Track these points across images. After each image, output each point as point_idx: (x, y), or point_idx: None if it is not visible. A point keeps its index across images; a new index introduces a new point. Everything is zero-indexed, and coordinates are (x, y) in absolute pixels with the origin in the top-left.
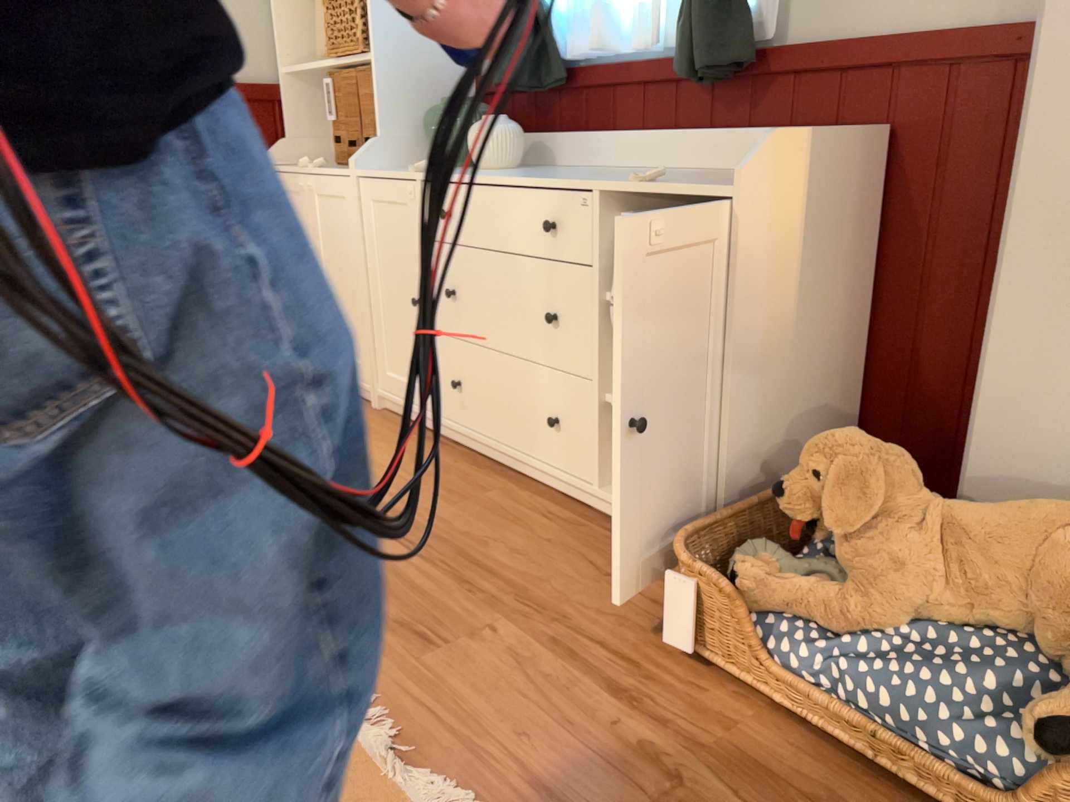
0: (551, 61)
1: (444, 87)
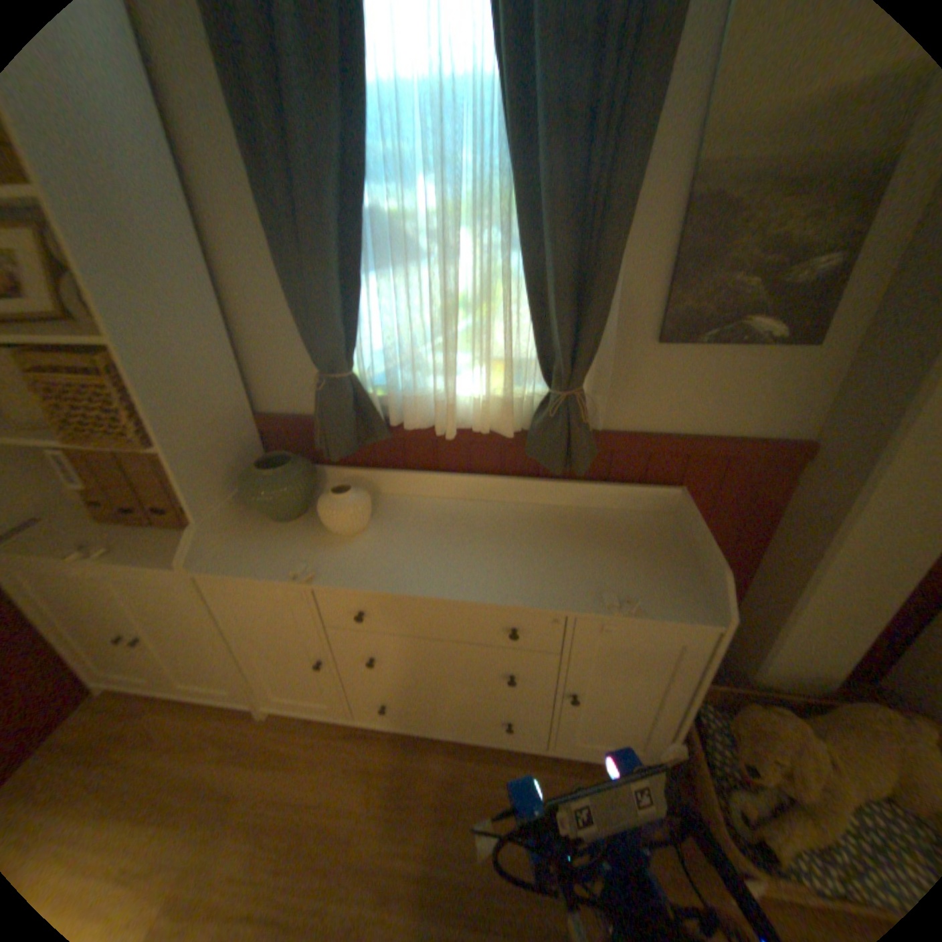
0: (374, 420)
1: (236, 436)
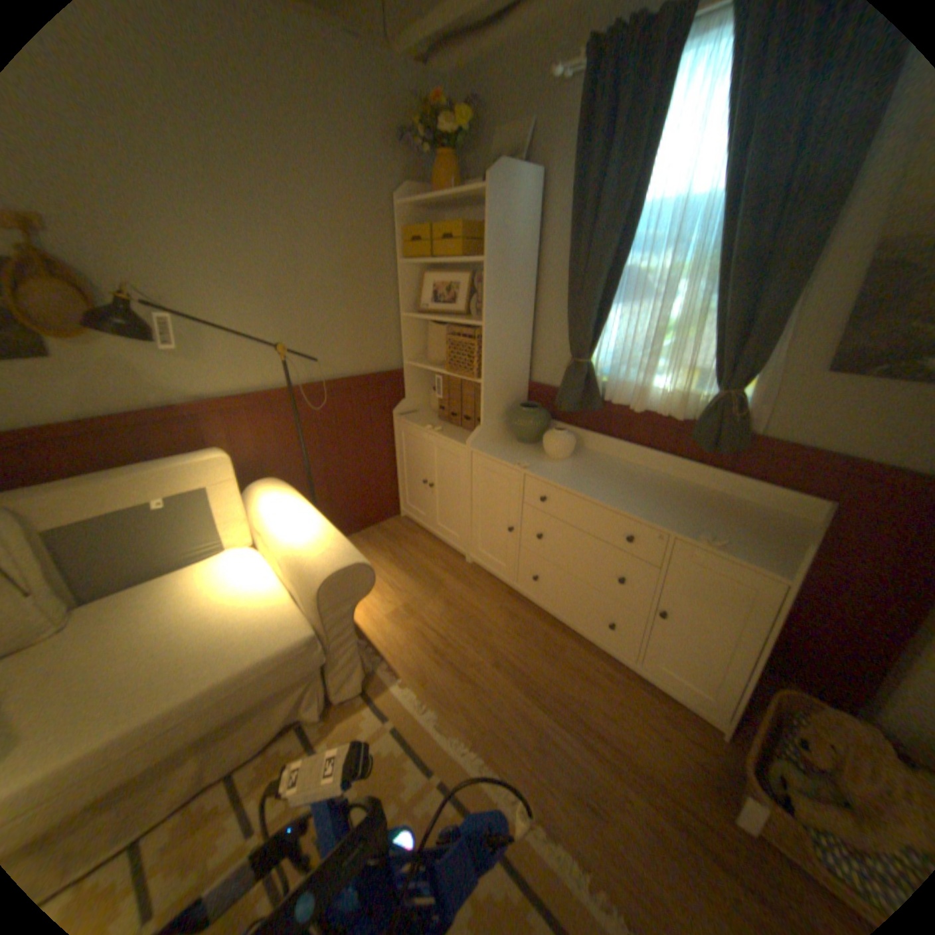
0: (594, 396)
1: (515, 390)
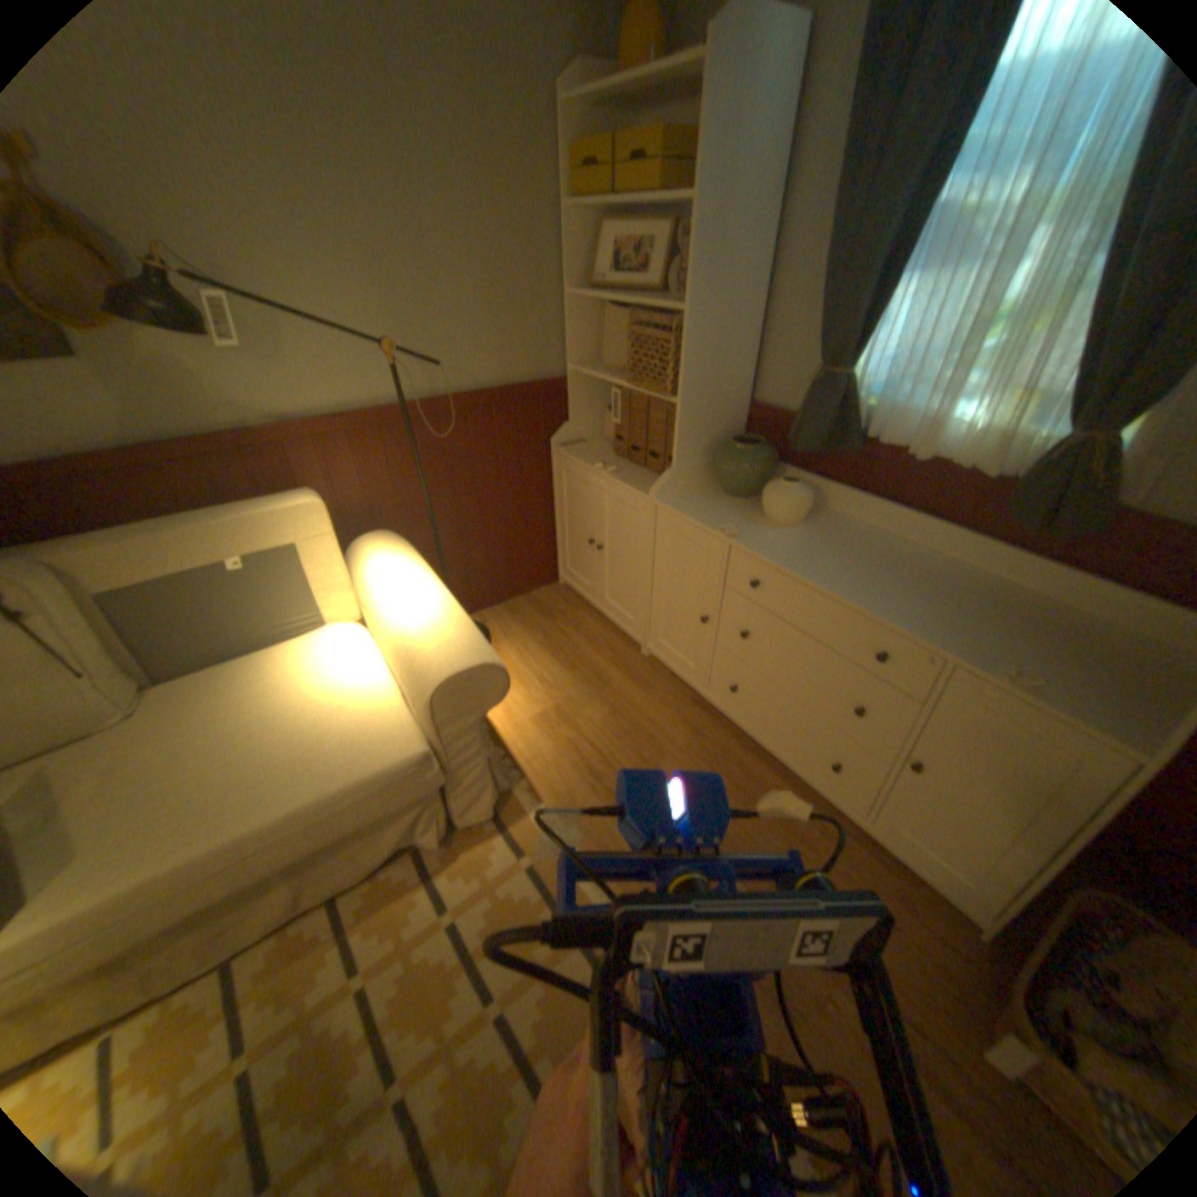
0: (851, 428)
1: (728, 415)
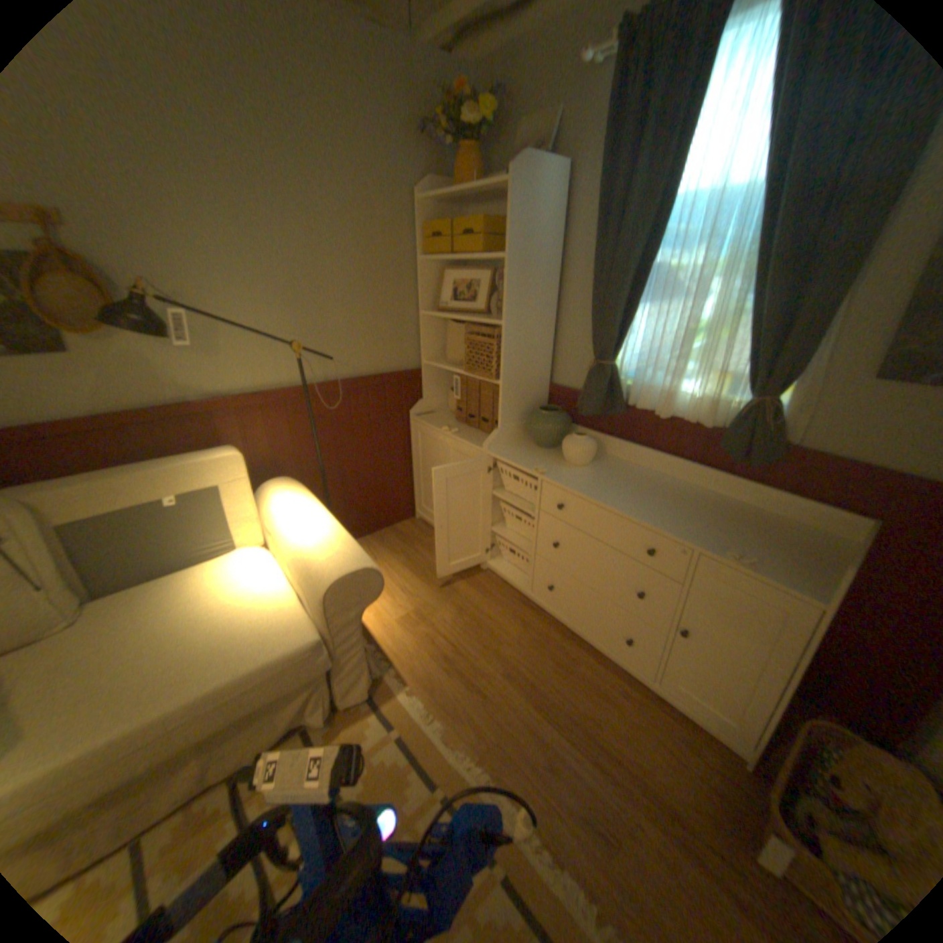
0: (617, 399)
1: (535, 392)
